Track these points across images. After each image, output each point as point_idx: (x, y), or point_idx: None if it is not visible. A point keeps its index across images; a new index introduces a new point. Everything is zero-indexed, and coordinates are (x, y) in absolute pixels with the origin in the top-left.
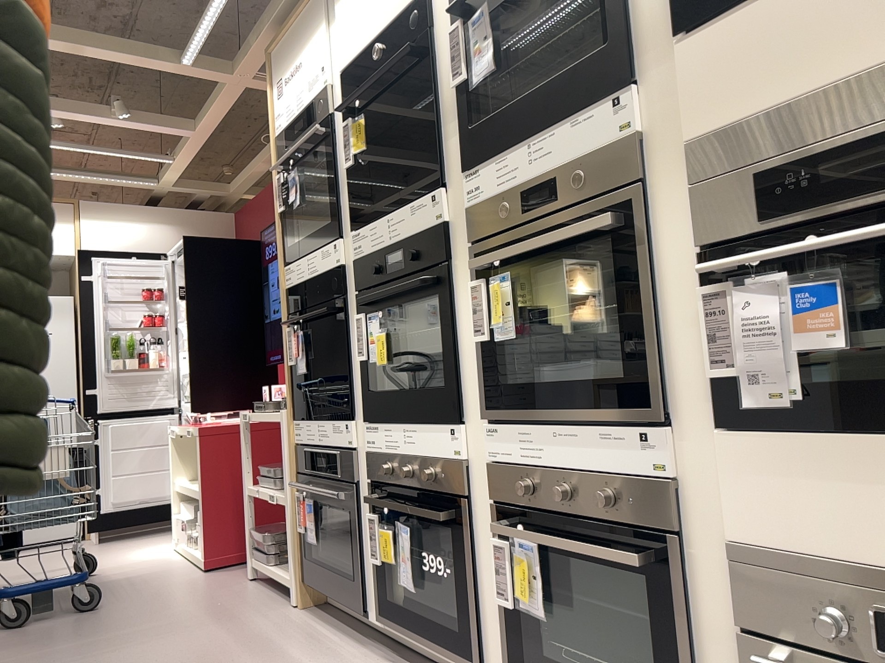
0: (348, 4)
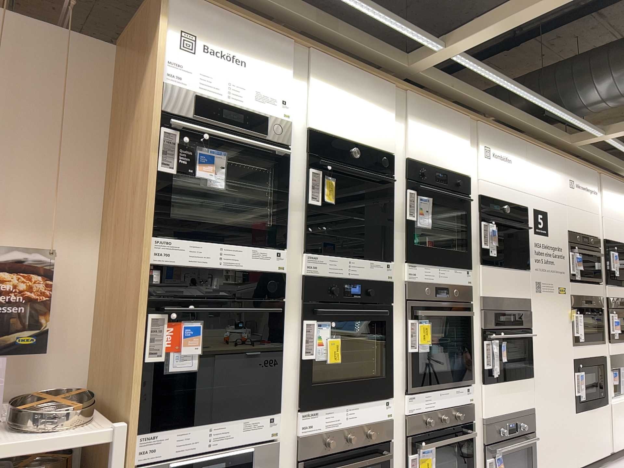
0: (328, 98)
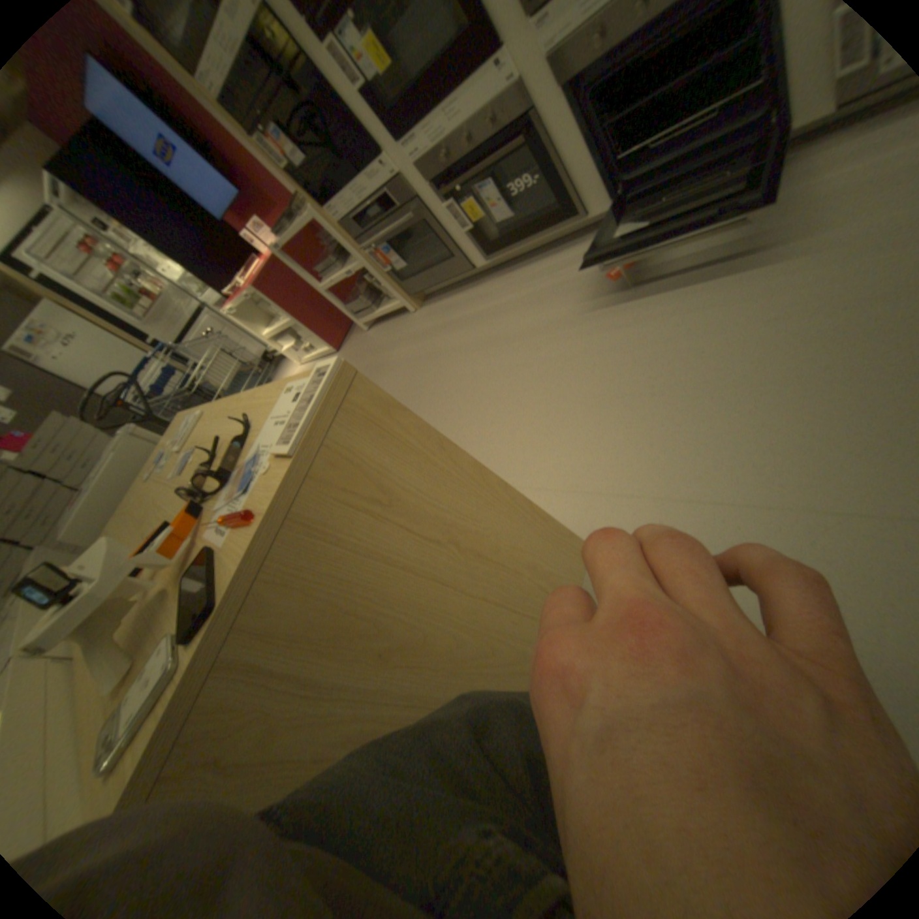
0: None
